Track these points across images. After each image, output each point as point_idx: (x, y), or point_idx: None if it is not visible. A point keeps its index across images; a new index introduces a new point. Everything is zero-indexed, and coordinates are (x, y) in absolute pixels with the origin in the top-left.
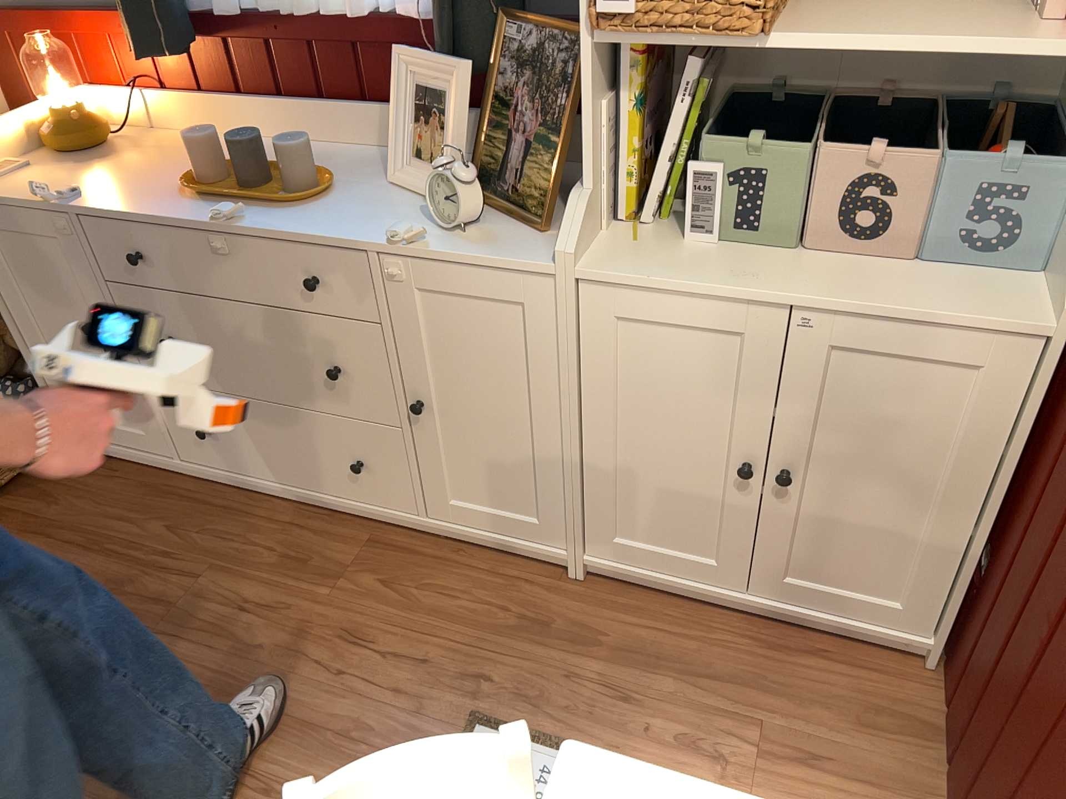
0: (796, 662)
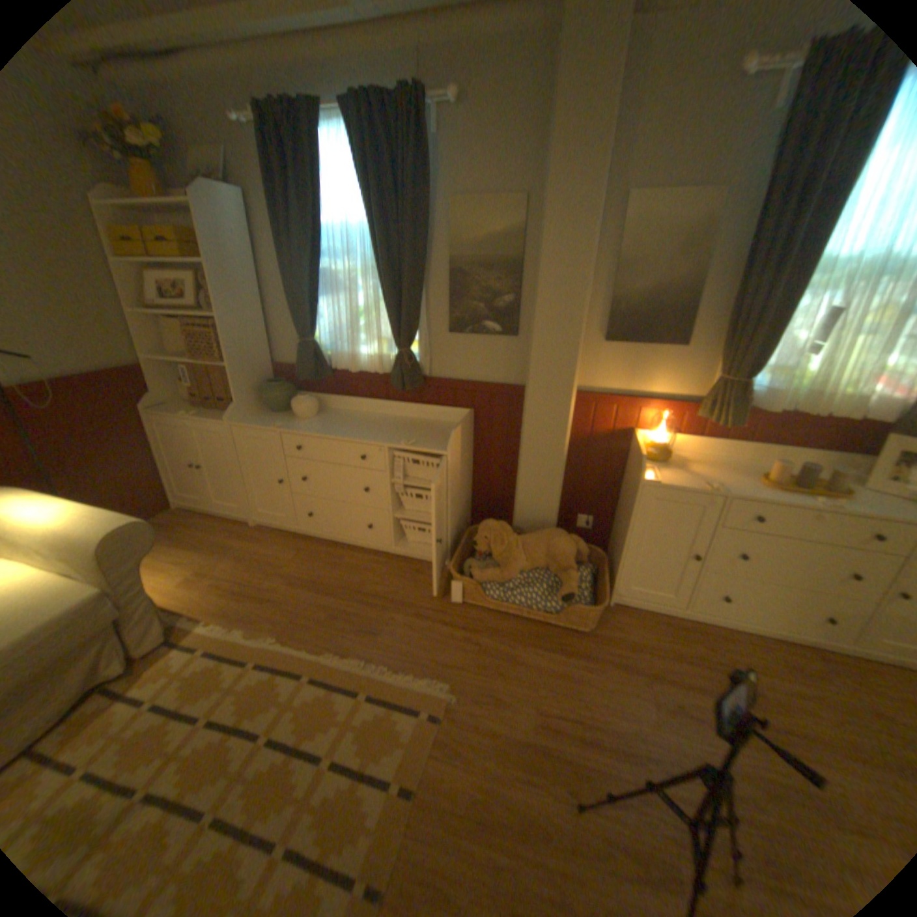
0: None
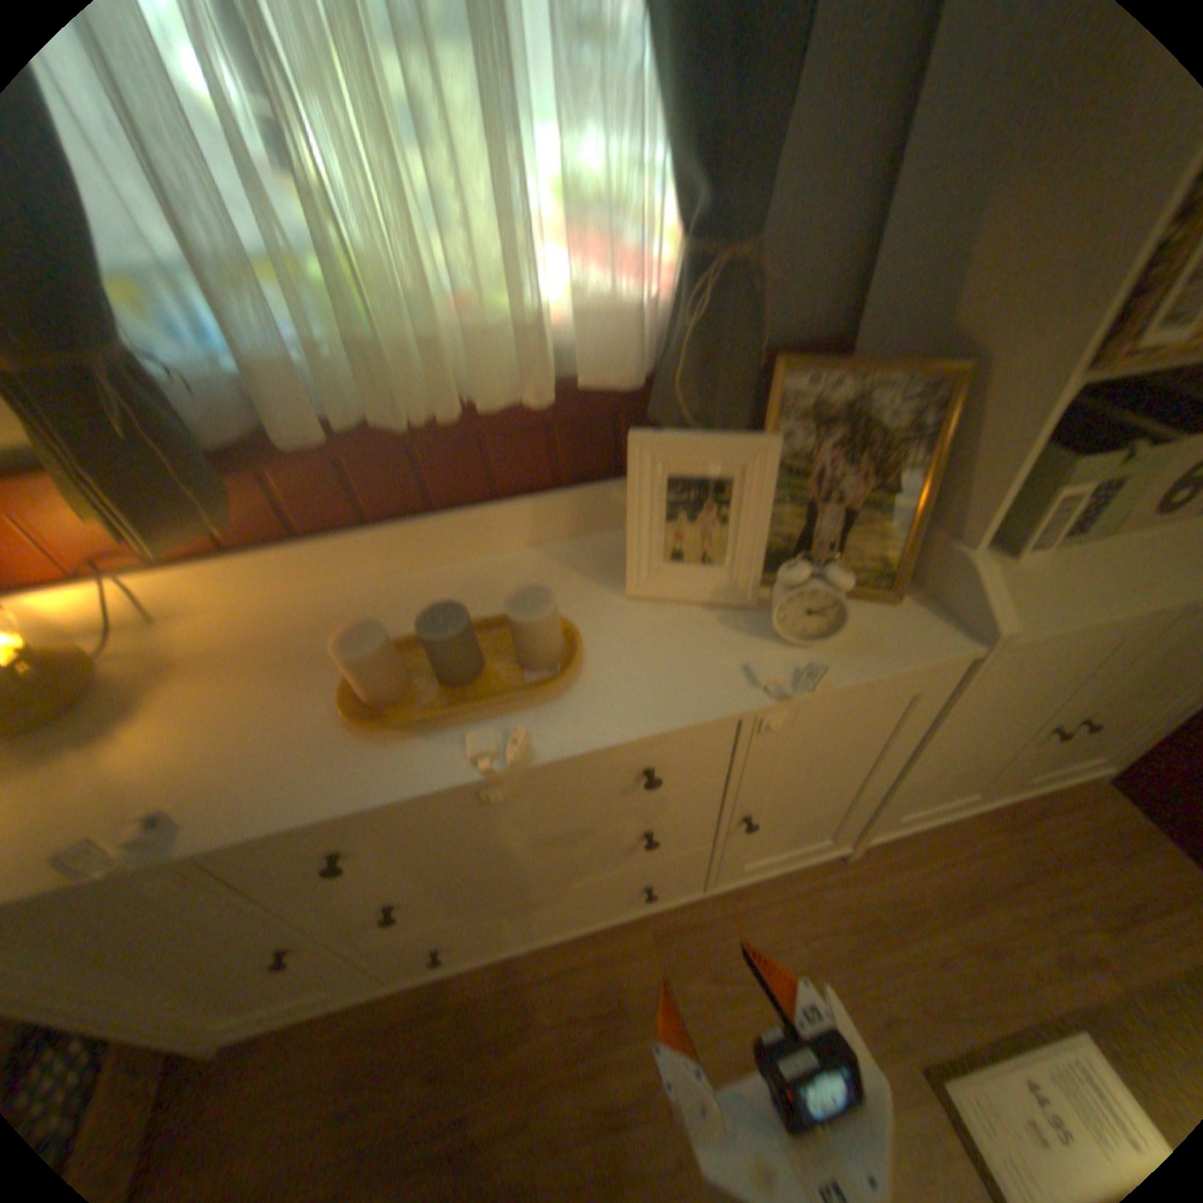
0: (1048, 837)
